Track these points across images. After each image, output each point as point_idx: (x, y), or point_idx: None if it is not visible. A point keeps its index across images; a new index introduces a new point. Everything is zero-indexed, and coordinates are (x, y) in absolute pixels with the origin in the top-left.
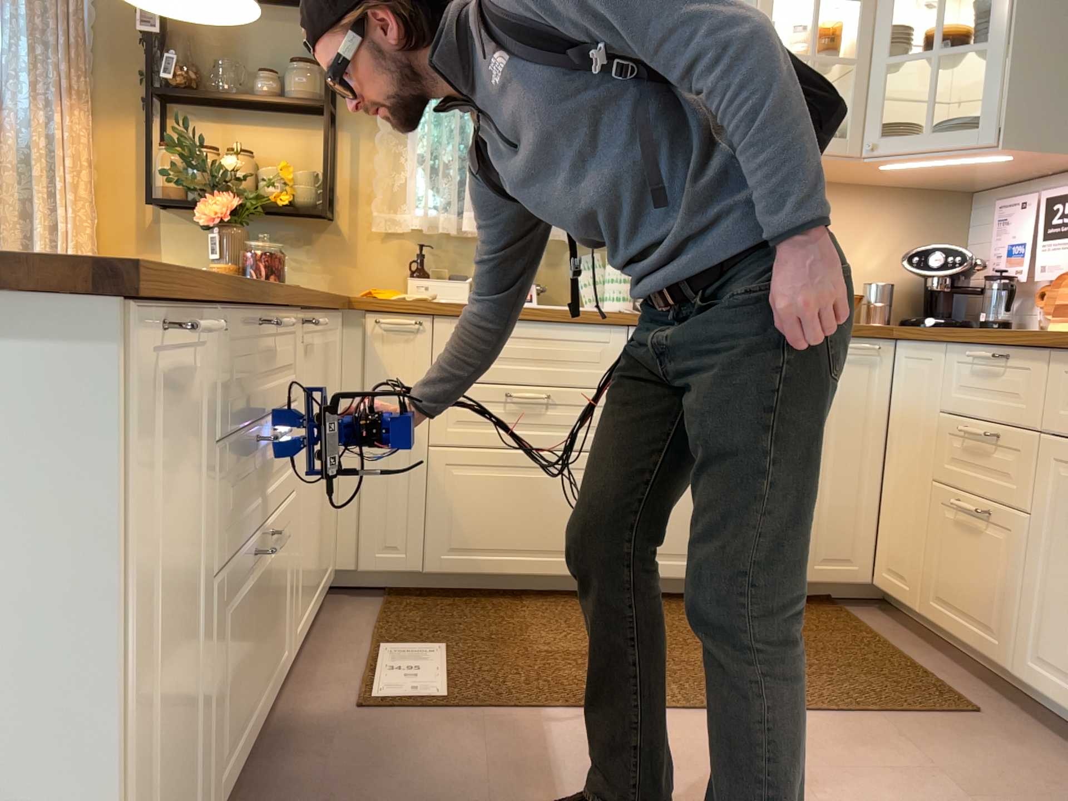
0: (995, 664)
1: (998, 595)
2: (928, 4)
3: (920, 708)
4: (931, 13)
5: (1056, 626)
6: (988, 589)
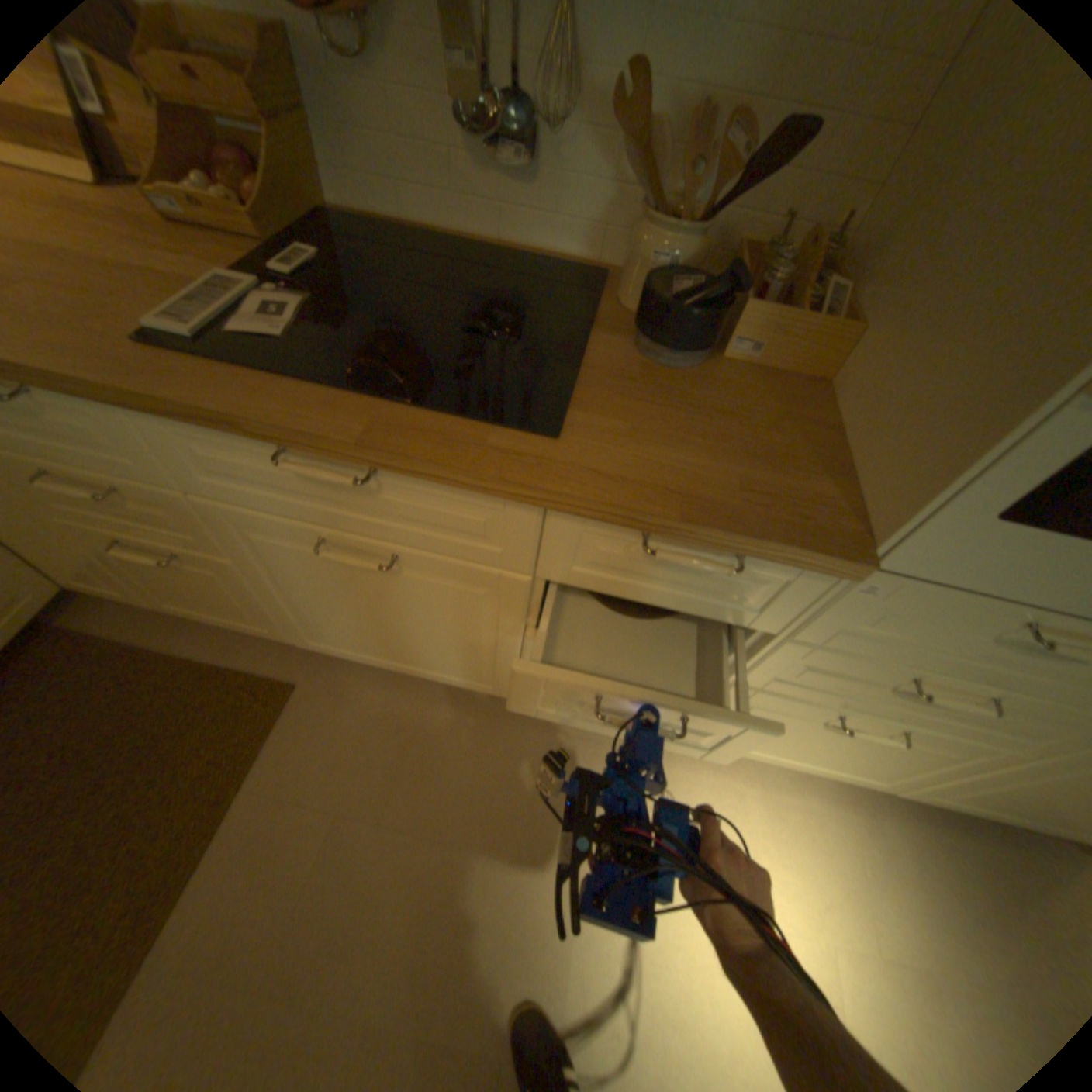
0: (270, 638)
1: (238, 606)
2: None
3: (255, 735)
4: None
5: (319, 626)
6: (223, 602)
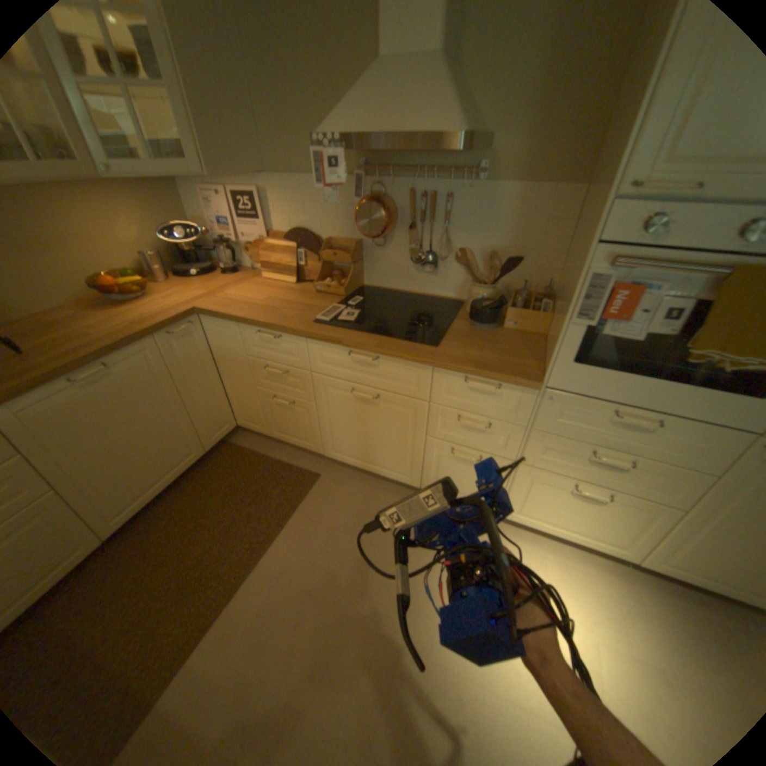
0: (314, 451)
1: (307, 430)
2: None
3: (302, 492)
4: None
5: (338, 440)
6: (302, 428)
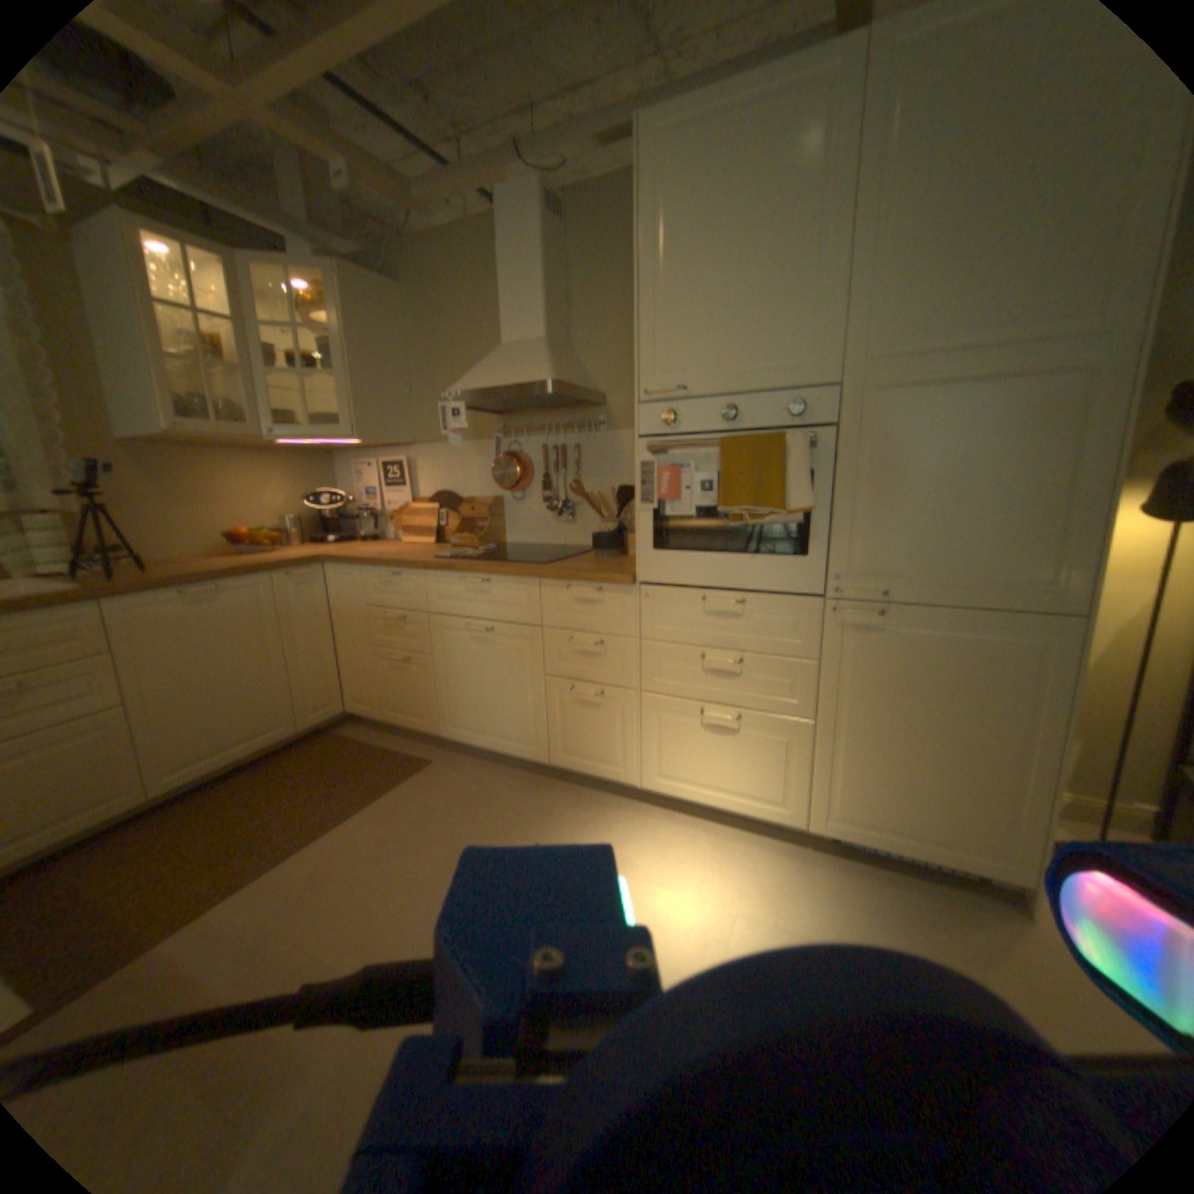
0: (427, 734)
1: (421, 699)
2: (270, 321)
3: (402, 777)
4: (273, 327)
5: (454, 706)
6: (415, 698)
